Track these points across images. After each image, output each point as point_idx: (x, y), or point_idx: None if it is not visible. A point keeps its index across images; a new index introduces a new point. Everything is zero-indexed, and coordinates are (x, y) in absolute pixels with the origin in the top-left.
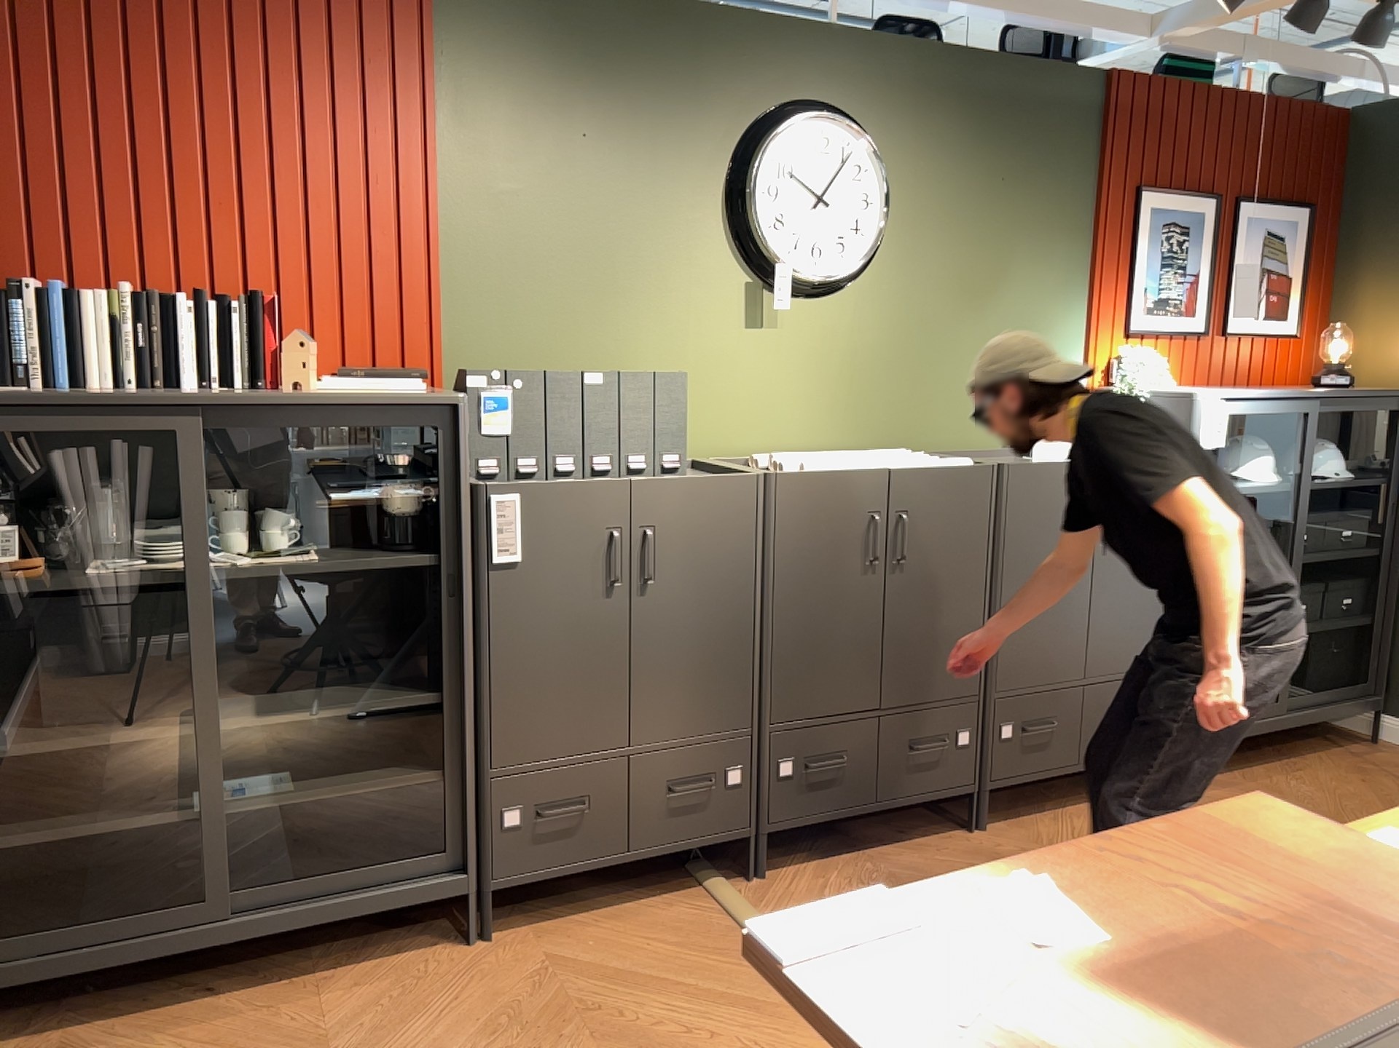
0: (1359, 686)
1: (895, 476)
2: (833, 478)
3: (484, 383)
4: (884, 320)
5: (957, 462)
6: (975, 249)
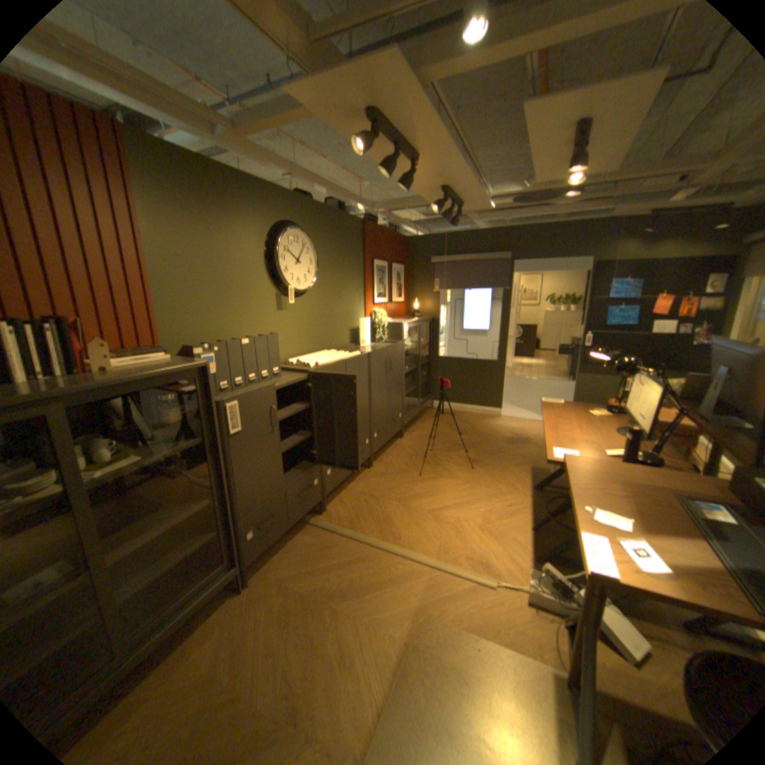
0: (429, 395)
1: (347, 362)
2: (332, 367)
3: (202, 351)
4: (317, 305)
5: (357, 354)
6: (337, 278)
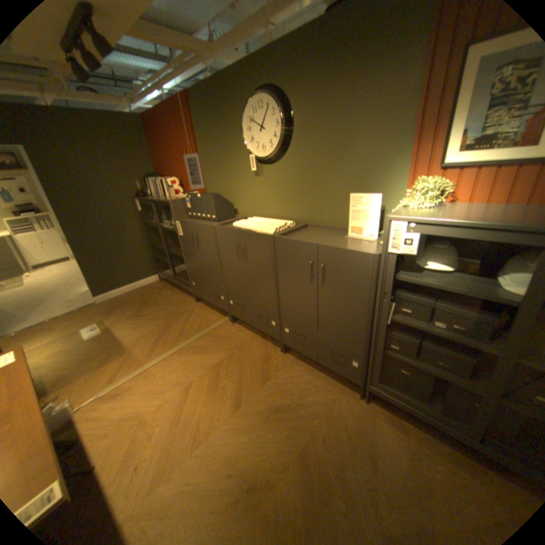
0: None
1: (240, 232)
2: (226, 230)
3: (186, 196)
4: (295, 171)
5: (268, 232)
6: (334, 130)
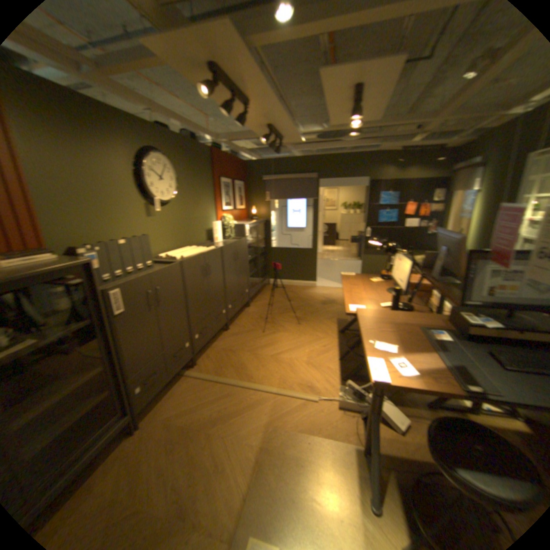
0: (266, 275)
1: (204, 254)
2: (193, 258)
3: (83, 251)
4: (177, 212)
5: (211, 248)
6: (192, 191)
